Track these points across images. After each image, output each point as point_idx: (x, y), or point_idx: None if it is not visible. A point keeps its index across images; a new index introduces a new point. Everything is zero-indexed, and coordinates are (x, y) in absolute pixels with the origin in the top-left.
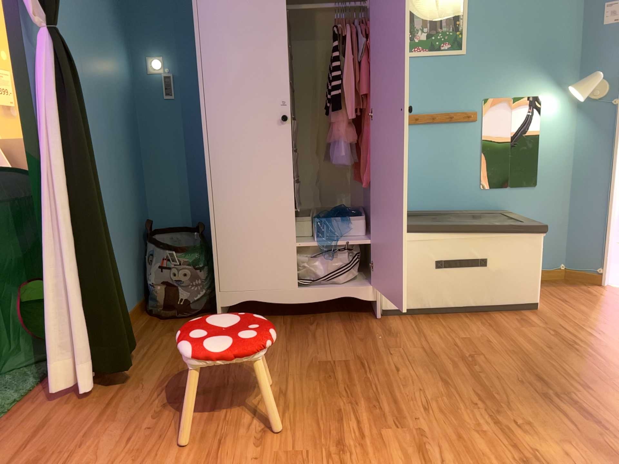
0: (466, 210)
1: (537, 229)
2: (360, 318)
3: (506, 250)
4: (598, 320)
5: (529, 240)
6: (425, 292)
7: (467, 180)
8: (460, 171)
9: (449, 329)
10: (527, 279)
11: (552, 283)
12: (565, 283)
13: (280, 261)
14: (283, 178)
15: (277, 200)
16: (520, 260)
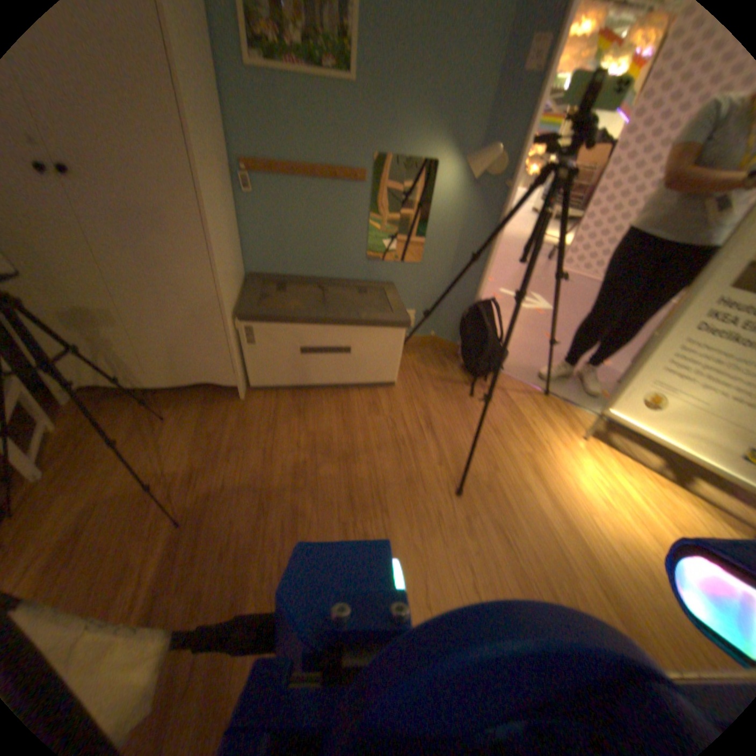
0: (349, 282)
1: (398, 327)
2: (225, 398)
3: (367, 343)
4: (435, 406)
5: (389, 335)
6: (290, 376)
7: (351, 250)
8: (344, 241)
9: (303, 418)
10: (384, 367)
11: (419, 350)
12: (429, 350)
13: (112, 352)
14: (78, 257)
15: (79, 284)
16: (380, 351)
